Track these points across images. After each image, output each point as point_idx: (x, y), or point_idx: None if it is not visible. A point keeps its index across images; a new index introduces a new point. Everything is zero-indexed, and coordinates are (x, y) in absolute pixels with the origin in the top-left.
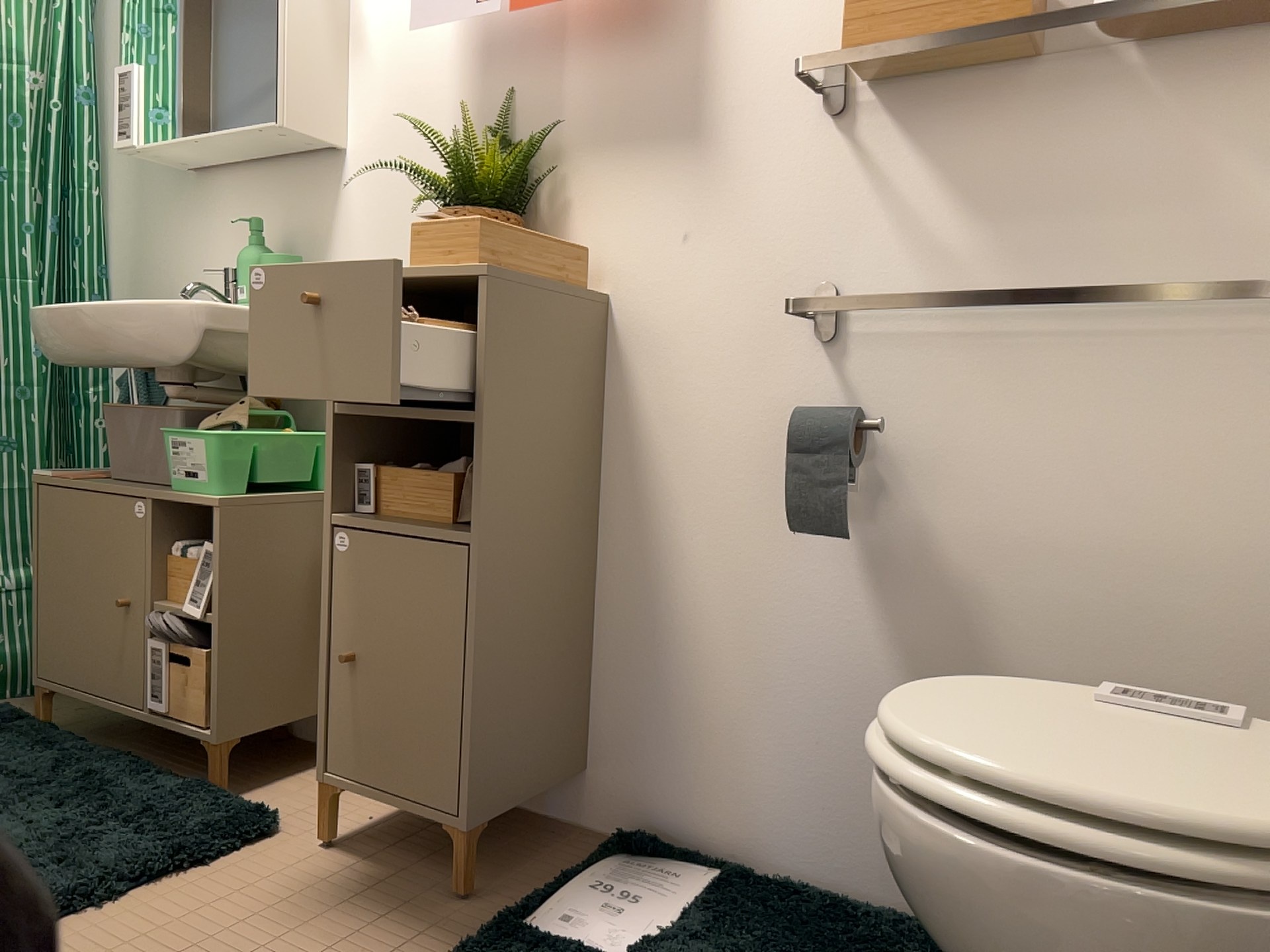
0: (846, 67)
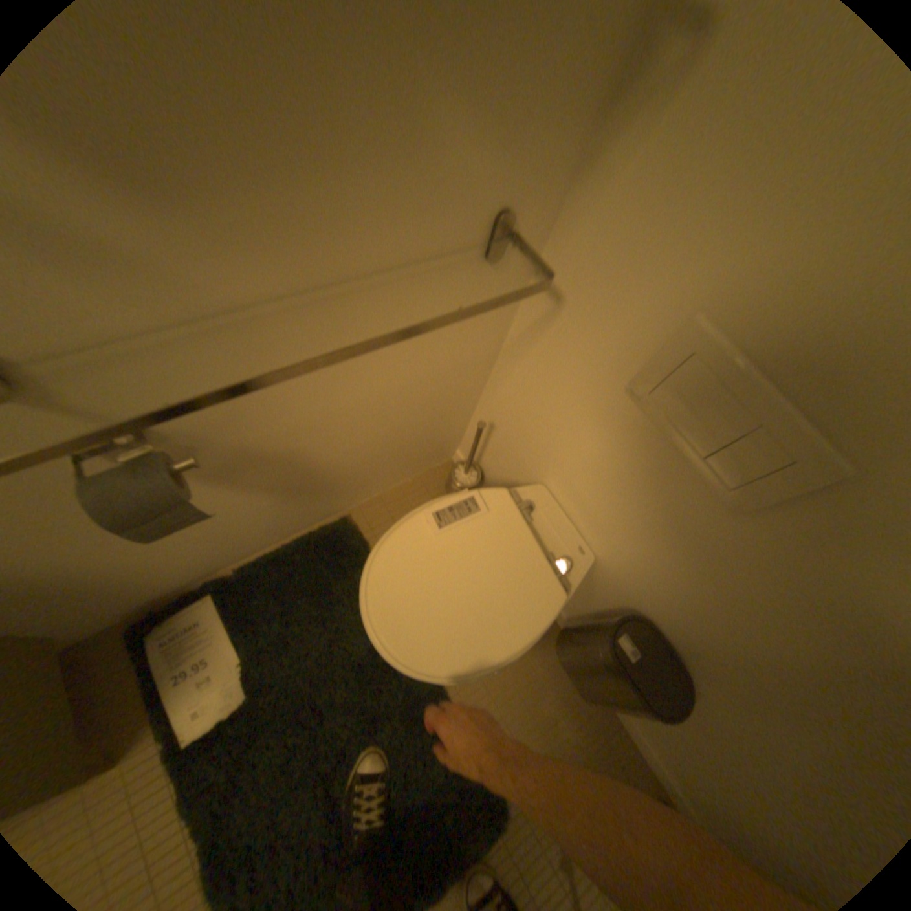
0: None
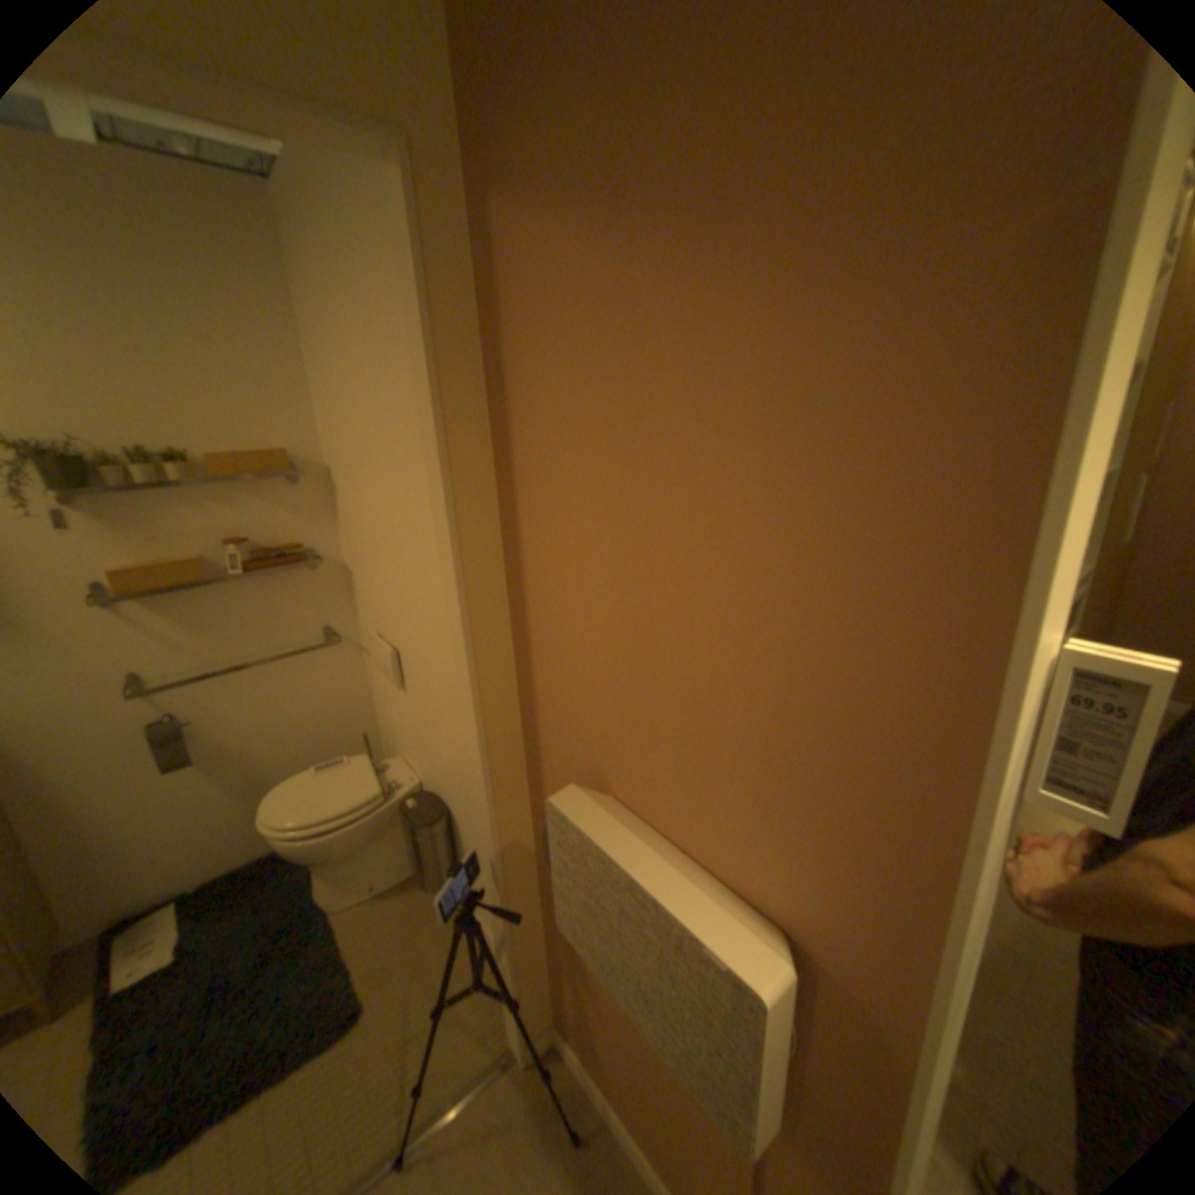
0: (106, 587)
